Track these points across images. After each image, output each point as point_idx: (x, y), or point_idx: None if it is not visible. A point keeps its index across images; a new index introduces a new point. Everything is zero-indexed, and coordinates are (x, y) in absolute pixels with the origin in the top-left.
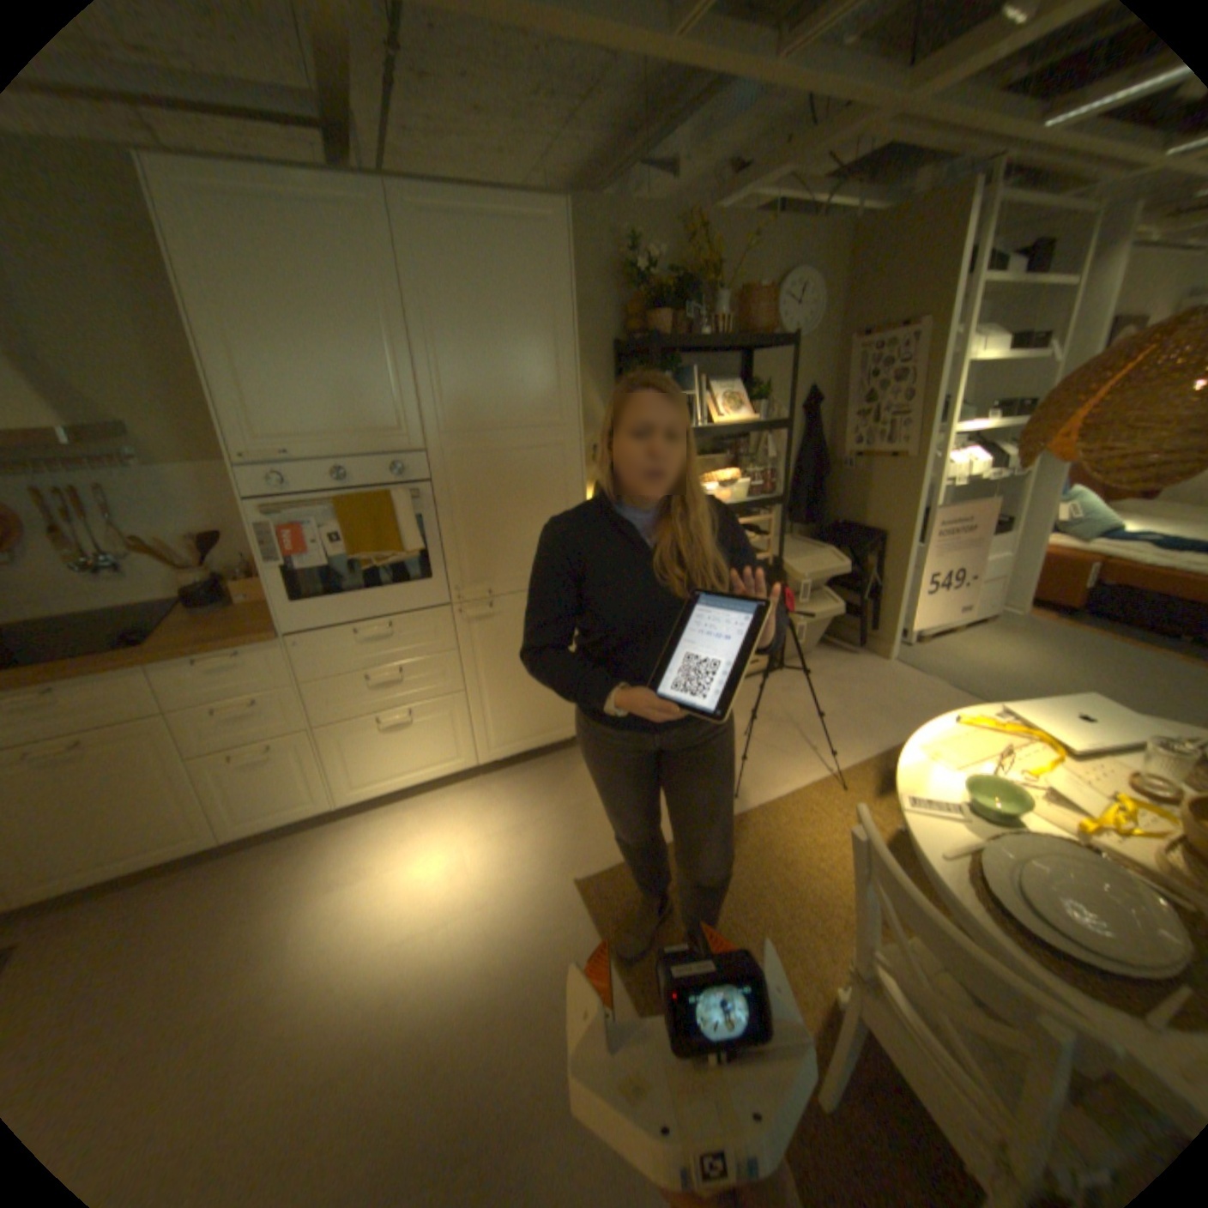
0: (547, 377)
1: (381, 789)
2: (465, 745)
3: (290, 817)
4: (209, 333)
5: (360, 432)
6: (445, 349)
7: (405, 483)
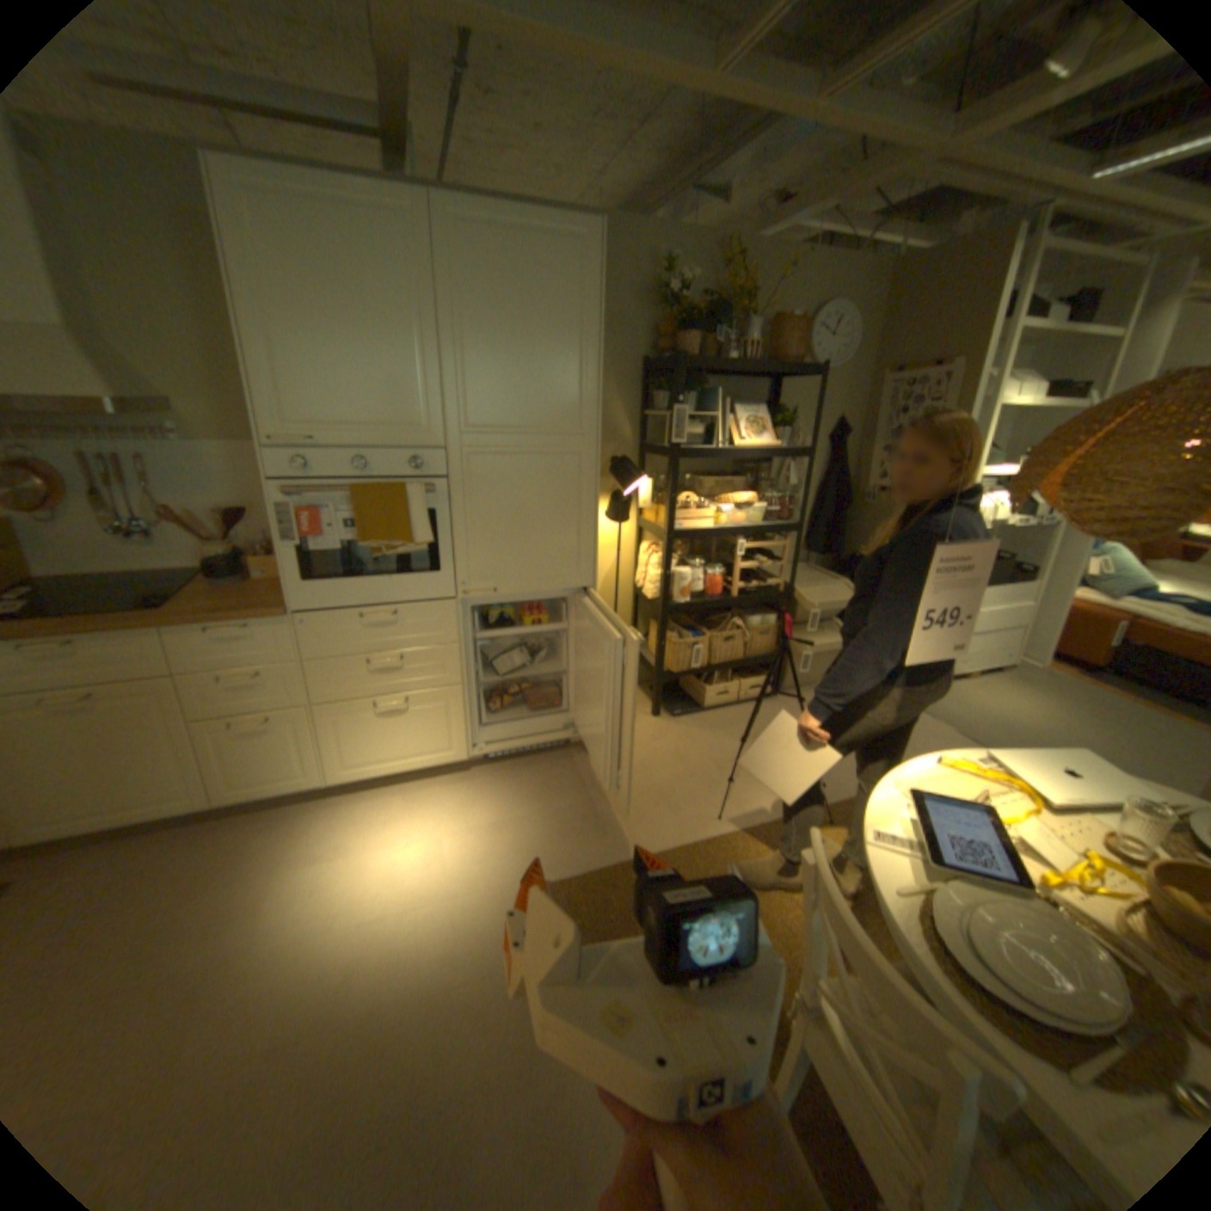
0: (570, 387)
1: (373, 771)
2: (459, 738)
3: (283, 788)
4: (254, 321)
5: (386, 426)
6: (474, 353)
7: (423, 477)
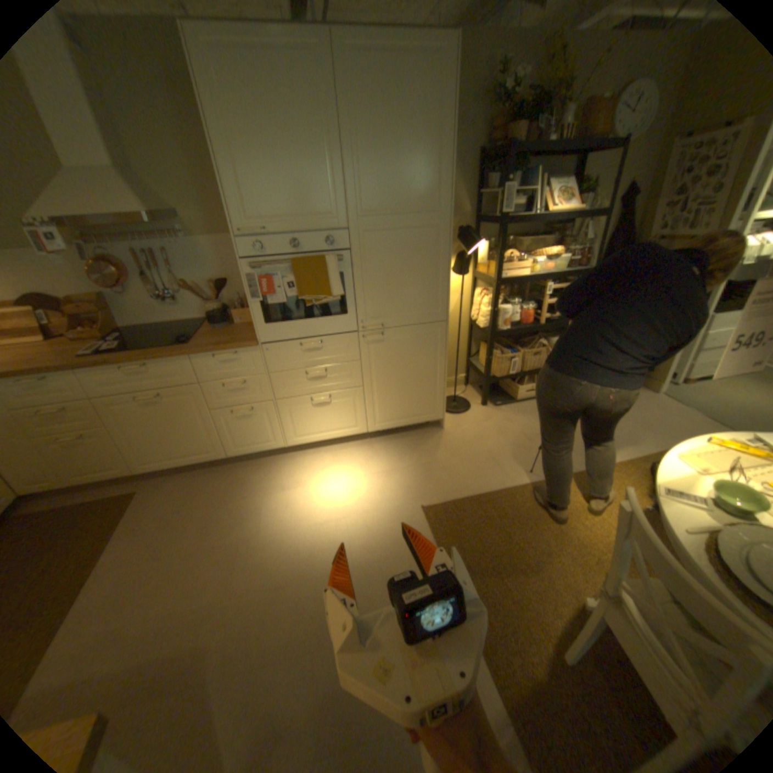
0: (431, 175)
1: (312, 439)
2: (361, 419)
3: (263, 448)
4: (222, 148)
5: (308, 216)
6: (364, 155)
7: (334, 250)
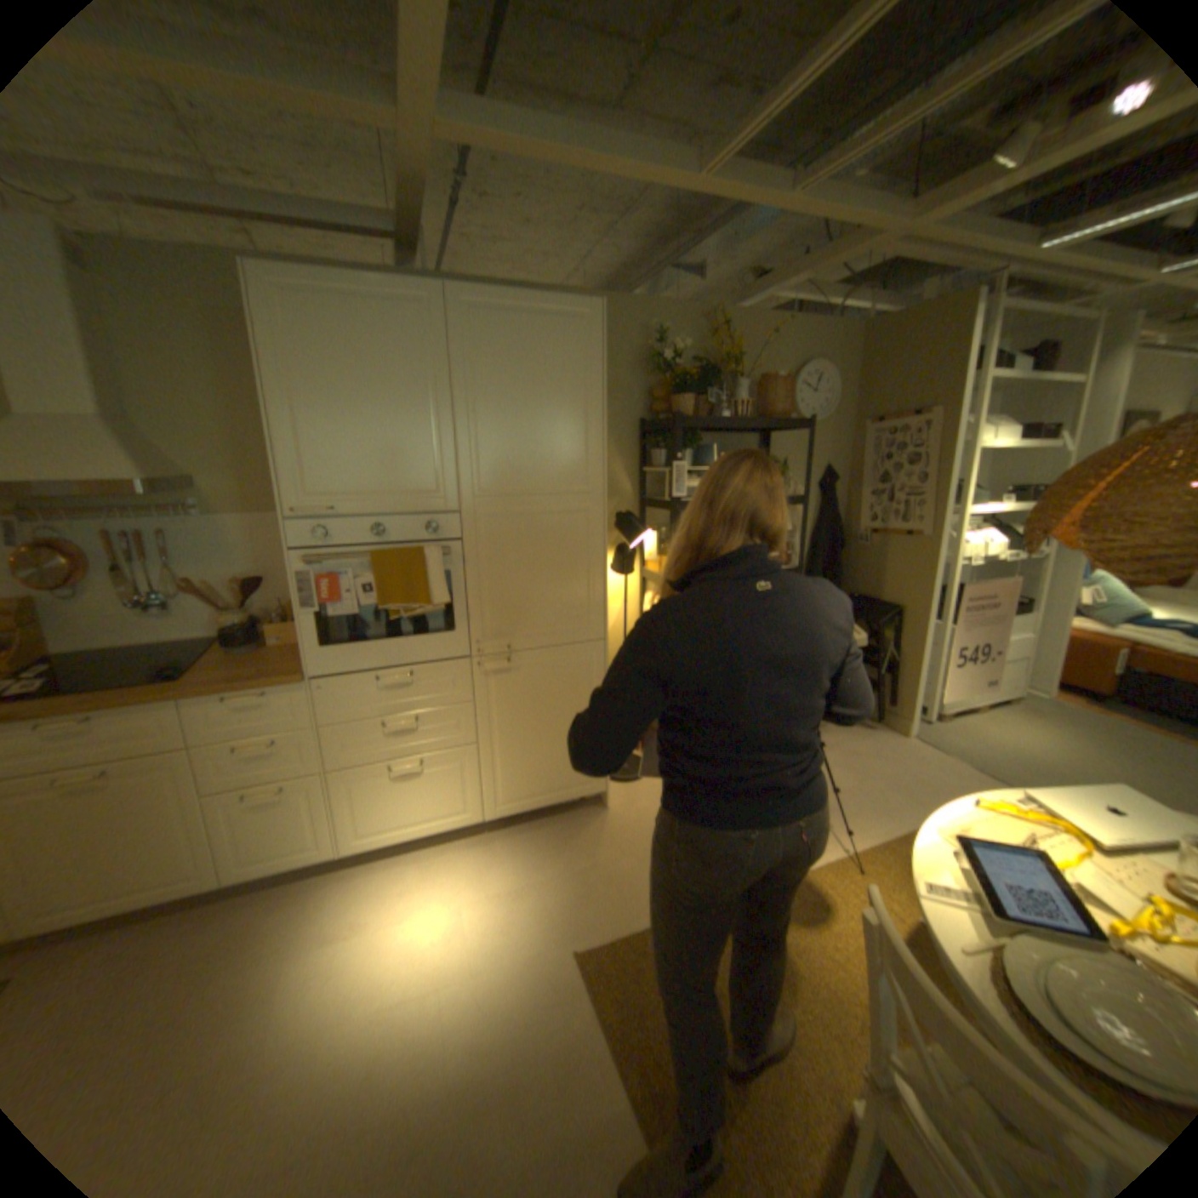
0: (576, 450)
1: (386, 840)
2: (473, 800)
3: (294, 863)
4: (281, 403)
5: (402, 493)
6: (486, 423)
7: (438, 540)
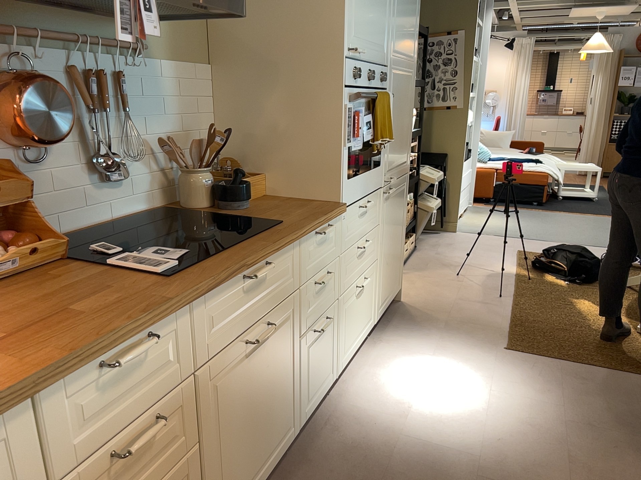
0: (414, 29)
1: (351, 351)
2: (374, 306)
3: (324, 389)
4: None
5: (377, 46)
6: None
7: (382, 88)
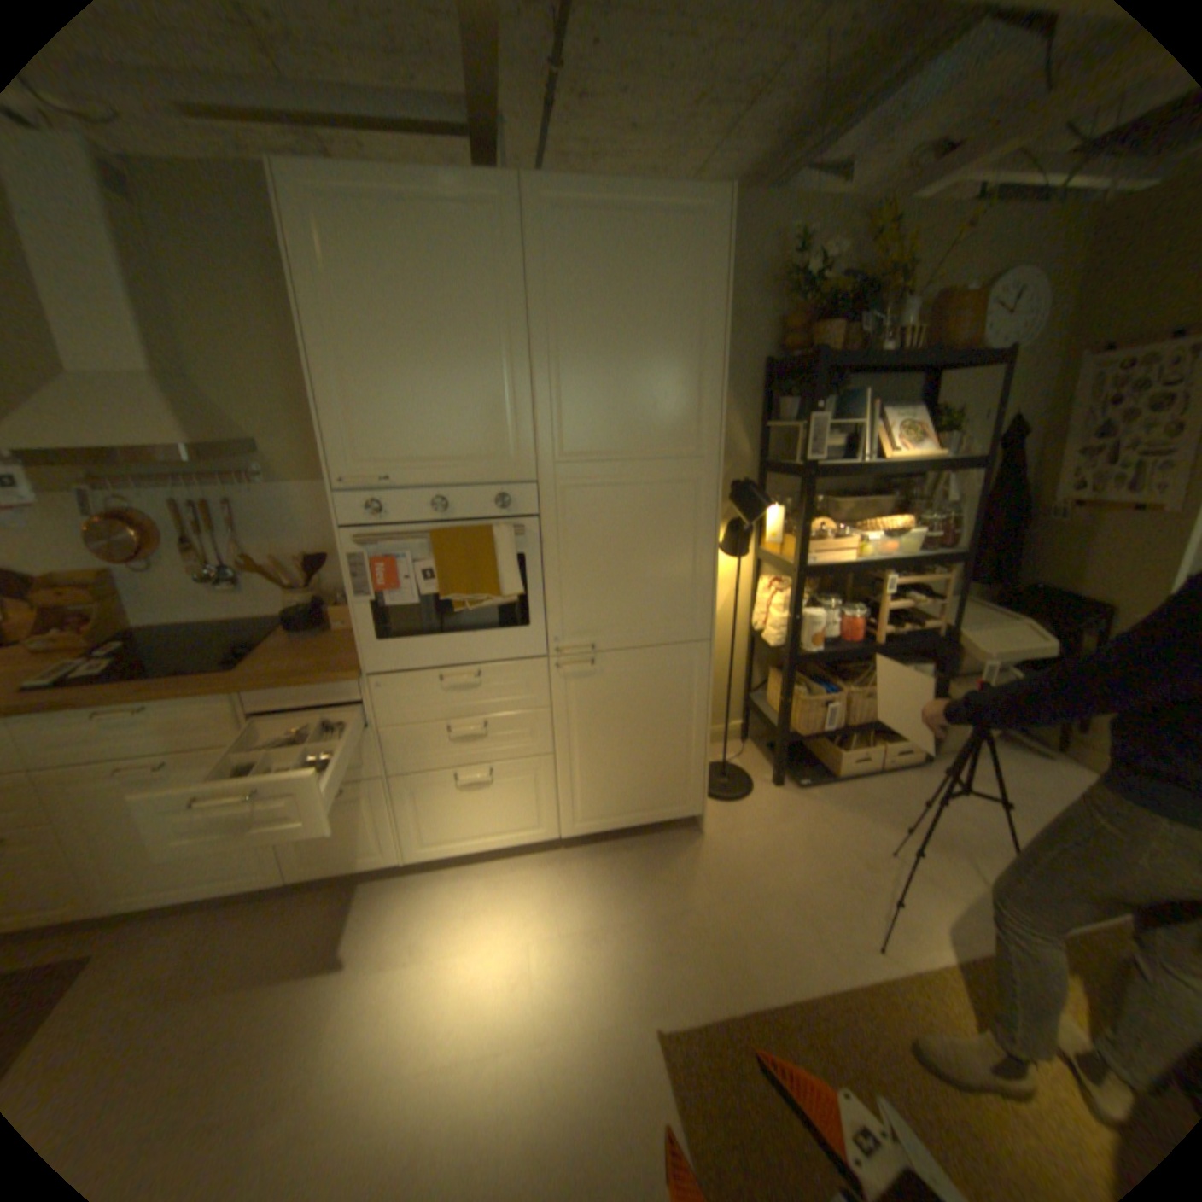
0: (686, 398)
1: (454, 850)
2: (549, 814)
3: (357, 866)
4: (322, 346)
5: (468, 458)
6: (570, 364)
7: (510, 516)
